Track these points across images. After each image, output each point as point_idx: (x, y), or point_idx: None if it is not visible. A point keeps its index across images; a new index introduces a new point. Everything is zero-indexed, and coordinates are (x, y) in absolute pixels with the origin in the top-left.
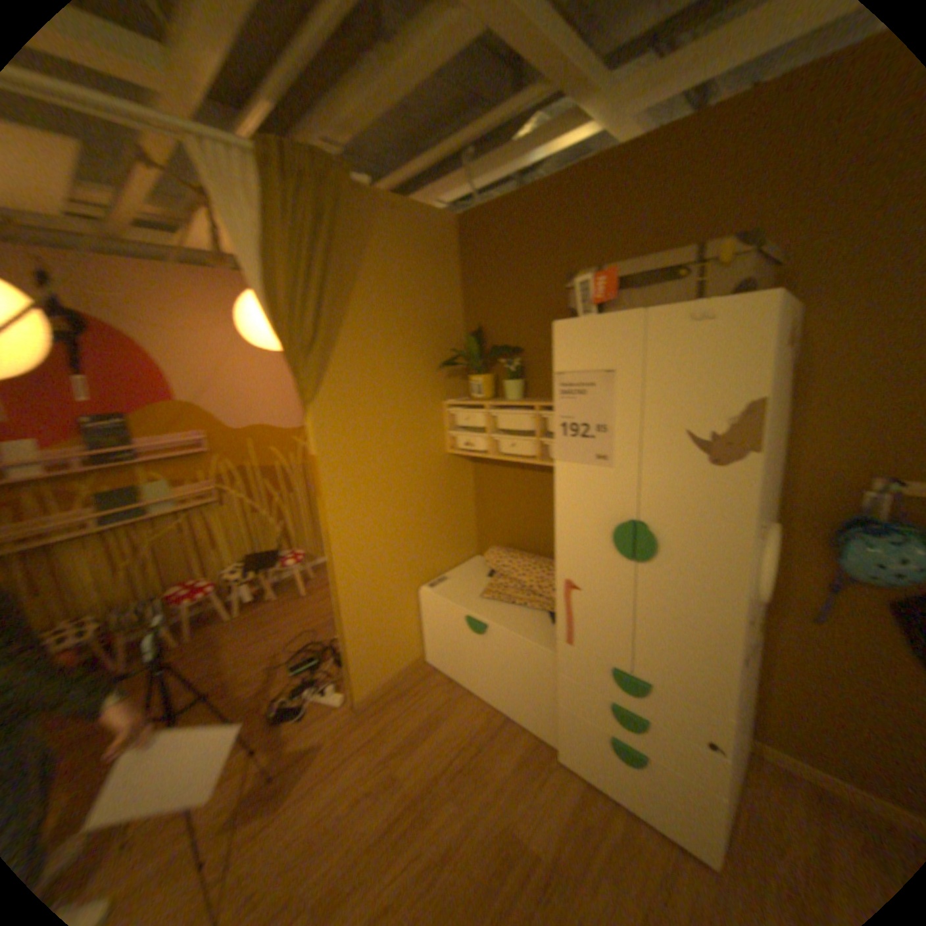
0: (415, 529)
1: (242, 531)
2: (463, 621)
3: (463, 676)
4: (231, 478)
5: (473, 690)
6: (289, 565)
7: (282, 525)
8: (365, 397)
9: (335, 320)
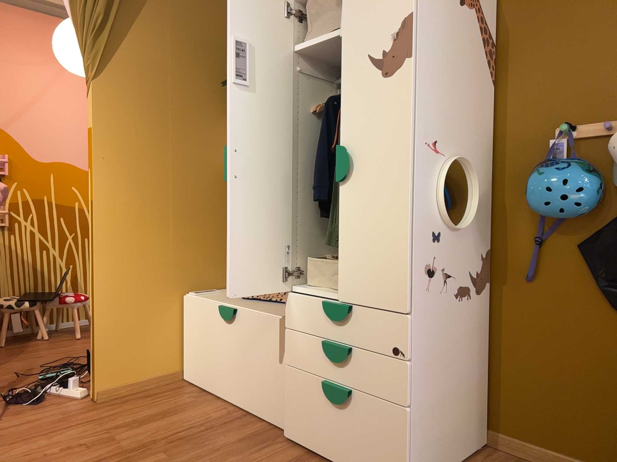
0: (188, 232)
1: (30, 265)
2: (217, 314)
3: (214, 381)
4: (30, 208)
5: (222, 394)
6: (70, 300)
7: (74, 269)
8: (151, 92)
9: (132, 19)
